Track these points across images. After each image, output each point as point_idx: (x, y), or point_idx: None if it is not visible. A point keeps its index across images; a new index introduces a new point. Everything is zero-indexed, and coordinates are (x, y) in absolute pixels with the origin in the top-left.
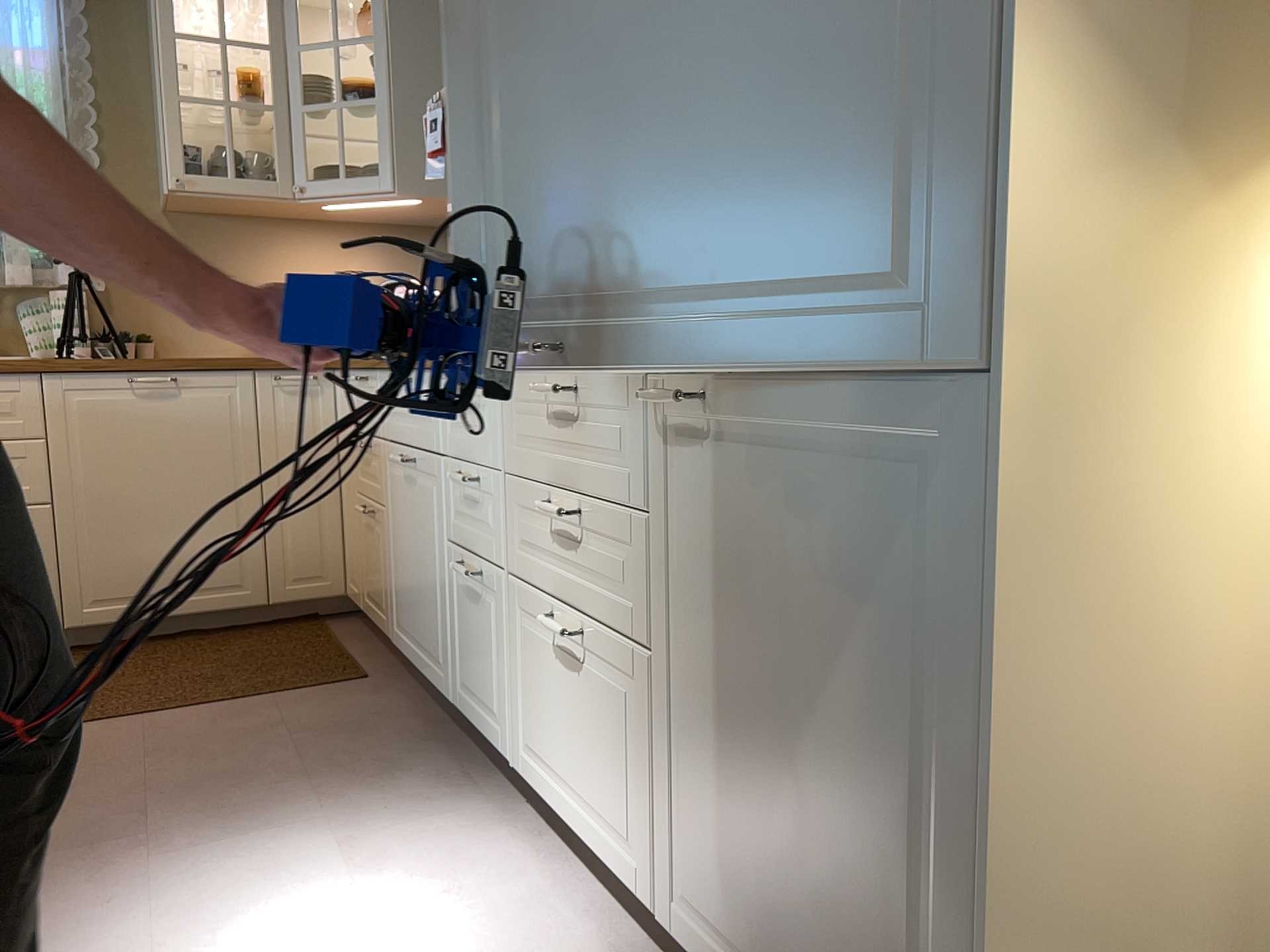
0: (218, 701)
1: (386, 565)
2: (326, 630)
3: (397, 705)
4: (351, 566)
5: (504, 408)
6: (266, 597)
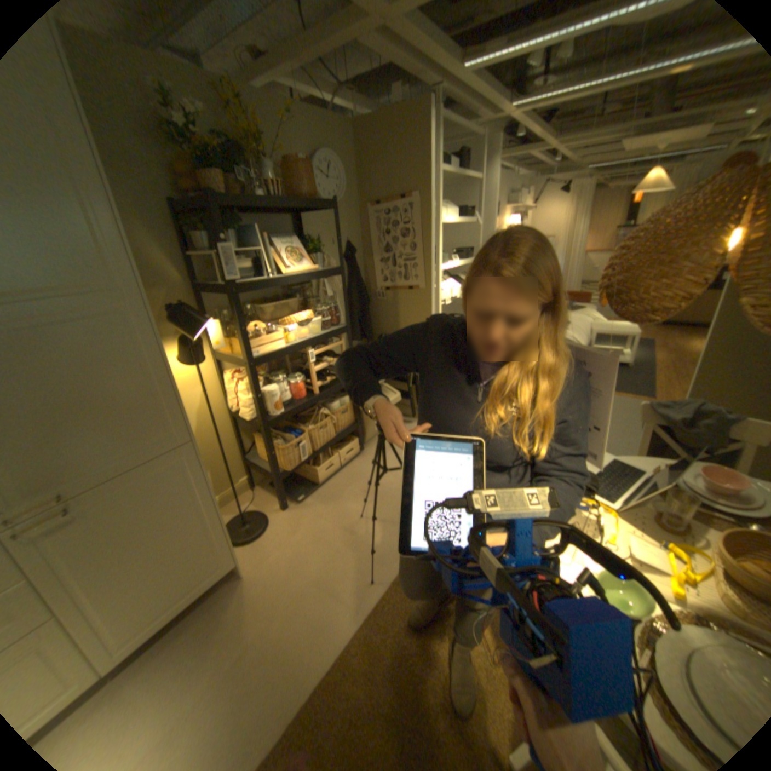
0: None
1: None
2: None
3: None
4: None
5: None
6: None
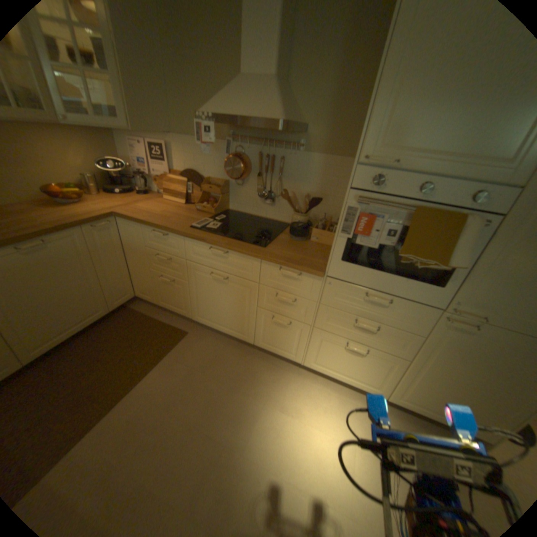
0: (150, 368)
1: (187, 299)
2: (137, 312)
3: (213, 342)
4: (142, 290)
5: (324, 287)
6: (108, 310)
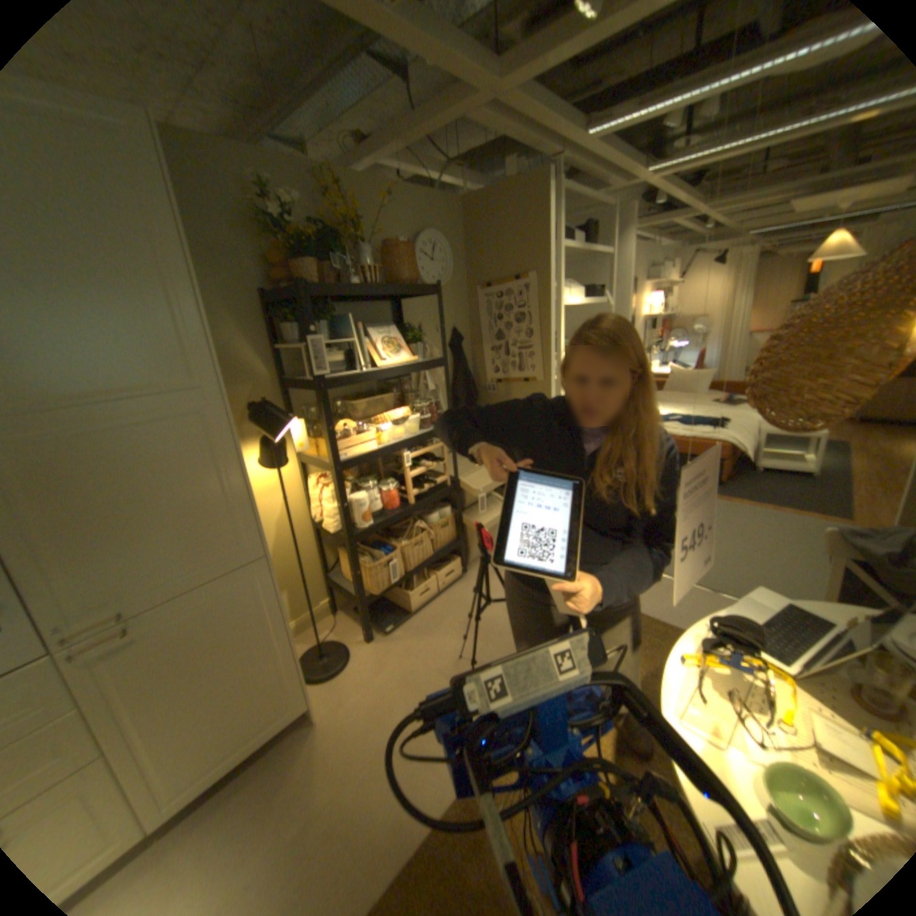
0: None
1: None
2: None
3: None
4: None
5: None
6: None
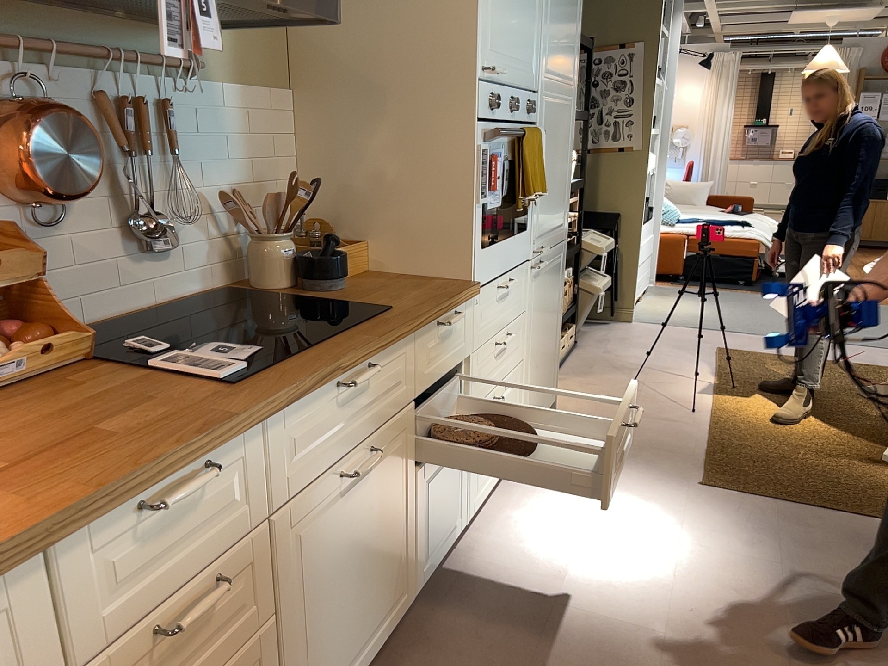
0: None
1: None
2: None
3: None
4: None
5: (473, 314)
6: None
